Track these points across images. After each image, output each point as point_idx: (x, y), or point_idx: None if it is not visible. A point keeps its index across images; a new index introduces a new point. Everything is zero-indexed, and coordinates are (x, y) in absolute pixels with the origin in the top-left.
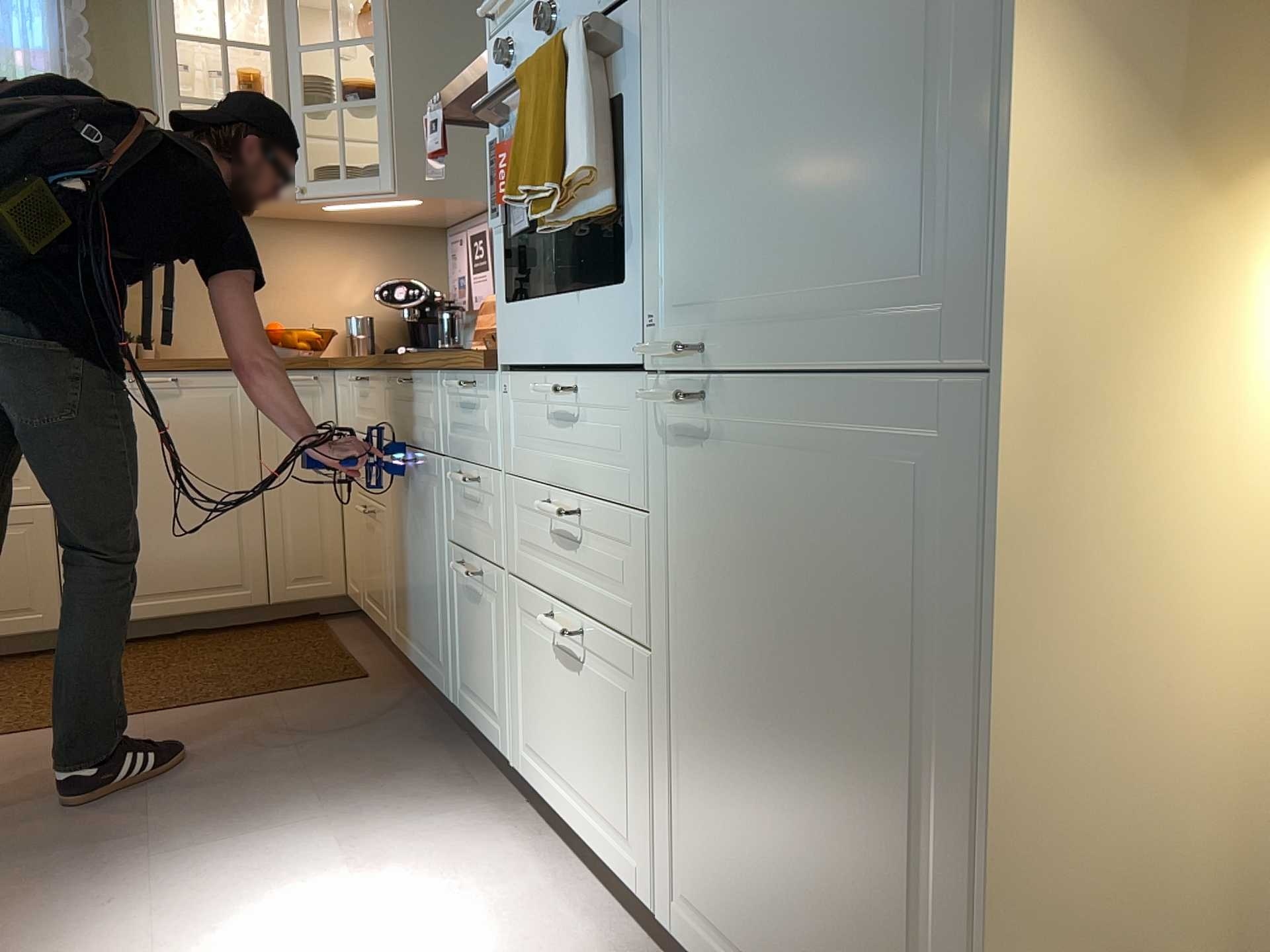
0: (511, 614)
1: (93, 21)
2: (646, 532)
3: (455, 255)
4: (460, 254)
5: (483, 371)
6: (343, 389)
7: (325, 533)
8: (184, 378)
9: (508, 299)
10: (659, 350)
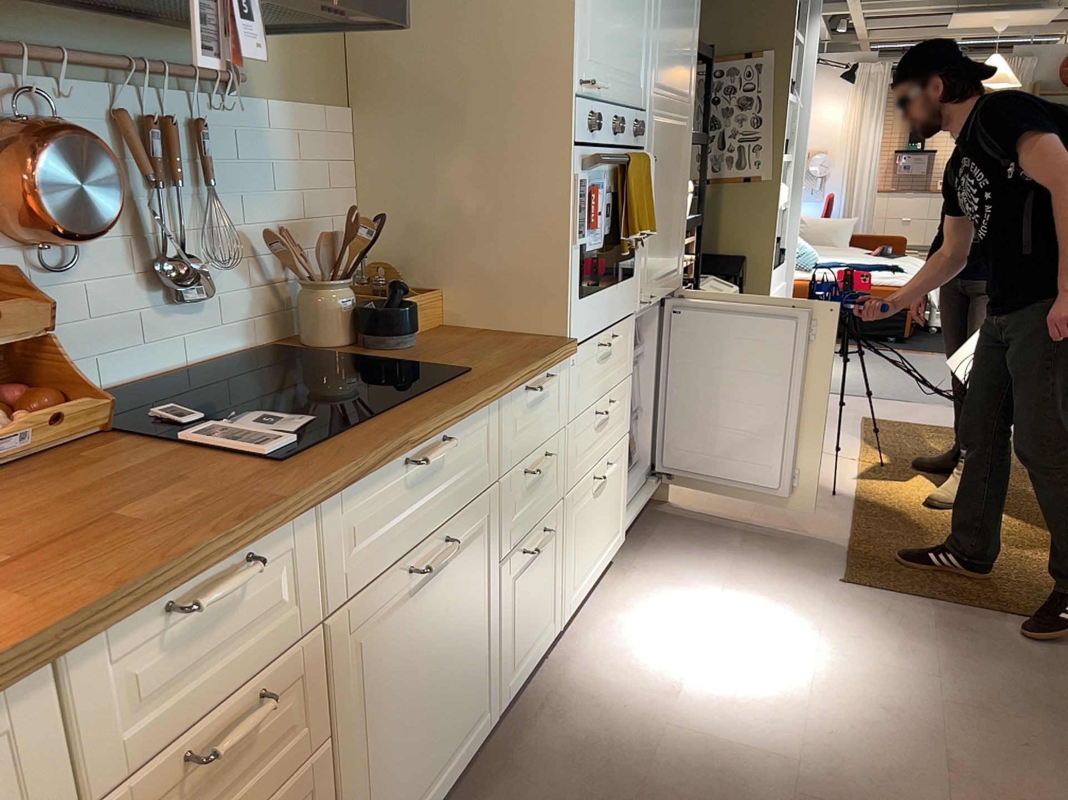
0: (565, 519)
1: None
2: (629, 382)
3: None
4: None
5: (570, 355)
6: None
7: None
8: None
9: (578, 297)
10: (641, 302)
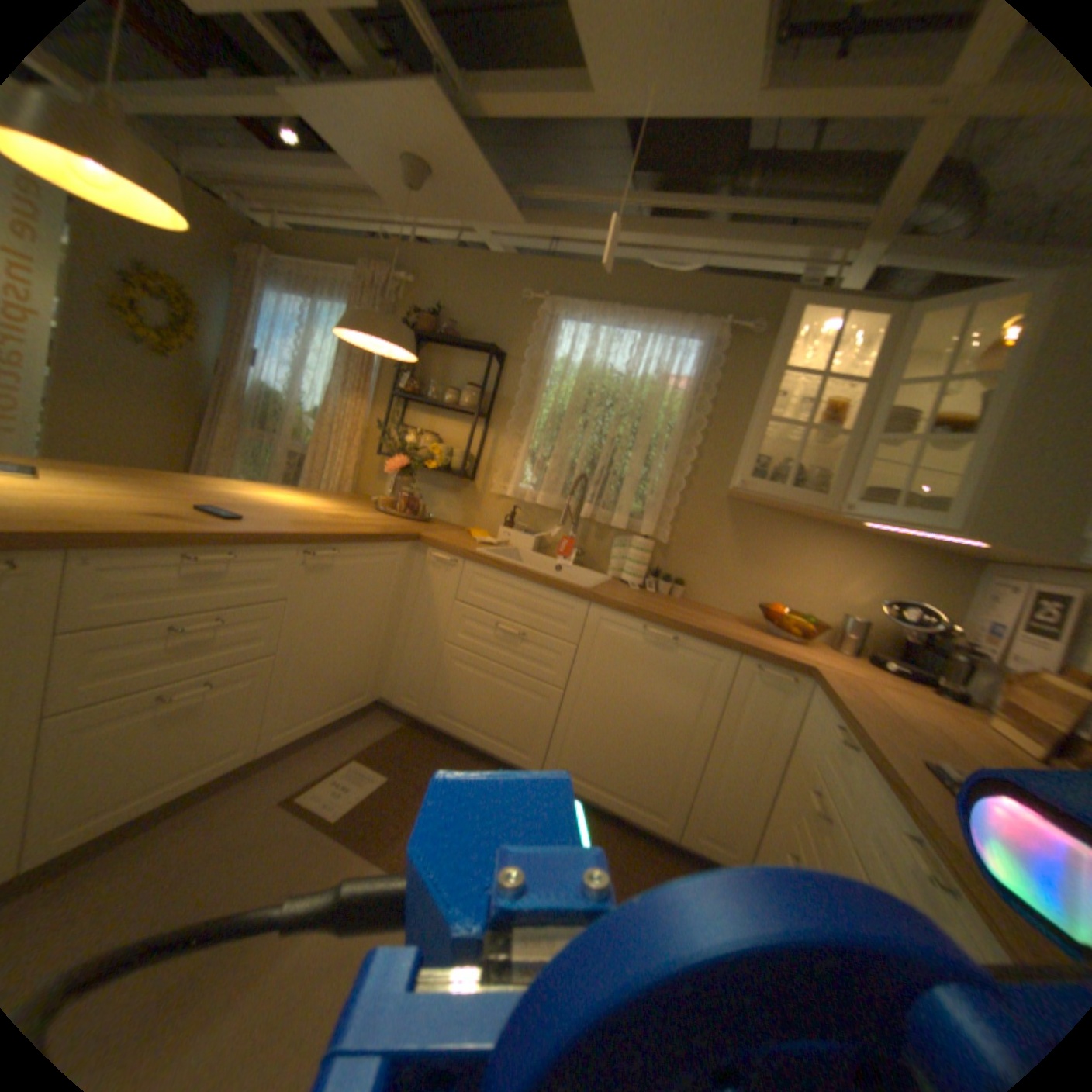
0: None
1: (729, 360)
2: None
3: (998, 602)
4: (1007, 604)
5: None
6: (819, 710)
7: (750, 817)
8: (683, 640)
9: None
10: None
